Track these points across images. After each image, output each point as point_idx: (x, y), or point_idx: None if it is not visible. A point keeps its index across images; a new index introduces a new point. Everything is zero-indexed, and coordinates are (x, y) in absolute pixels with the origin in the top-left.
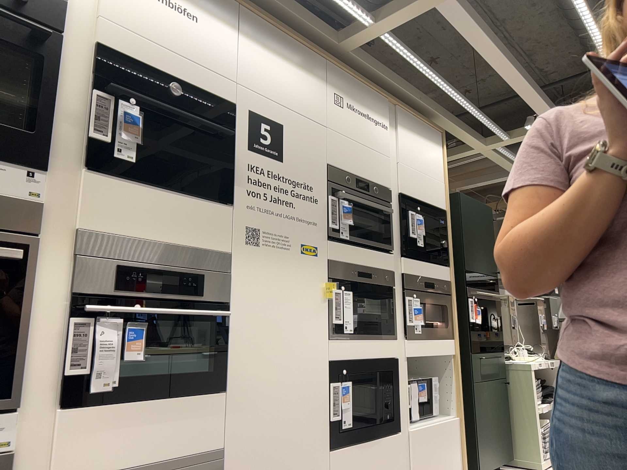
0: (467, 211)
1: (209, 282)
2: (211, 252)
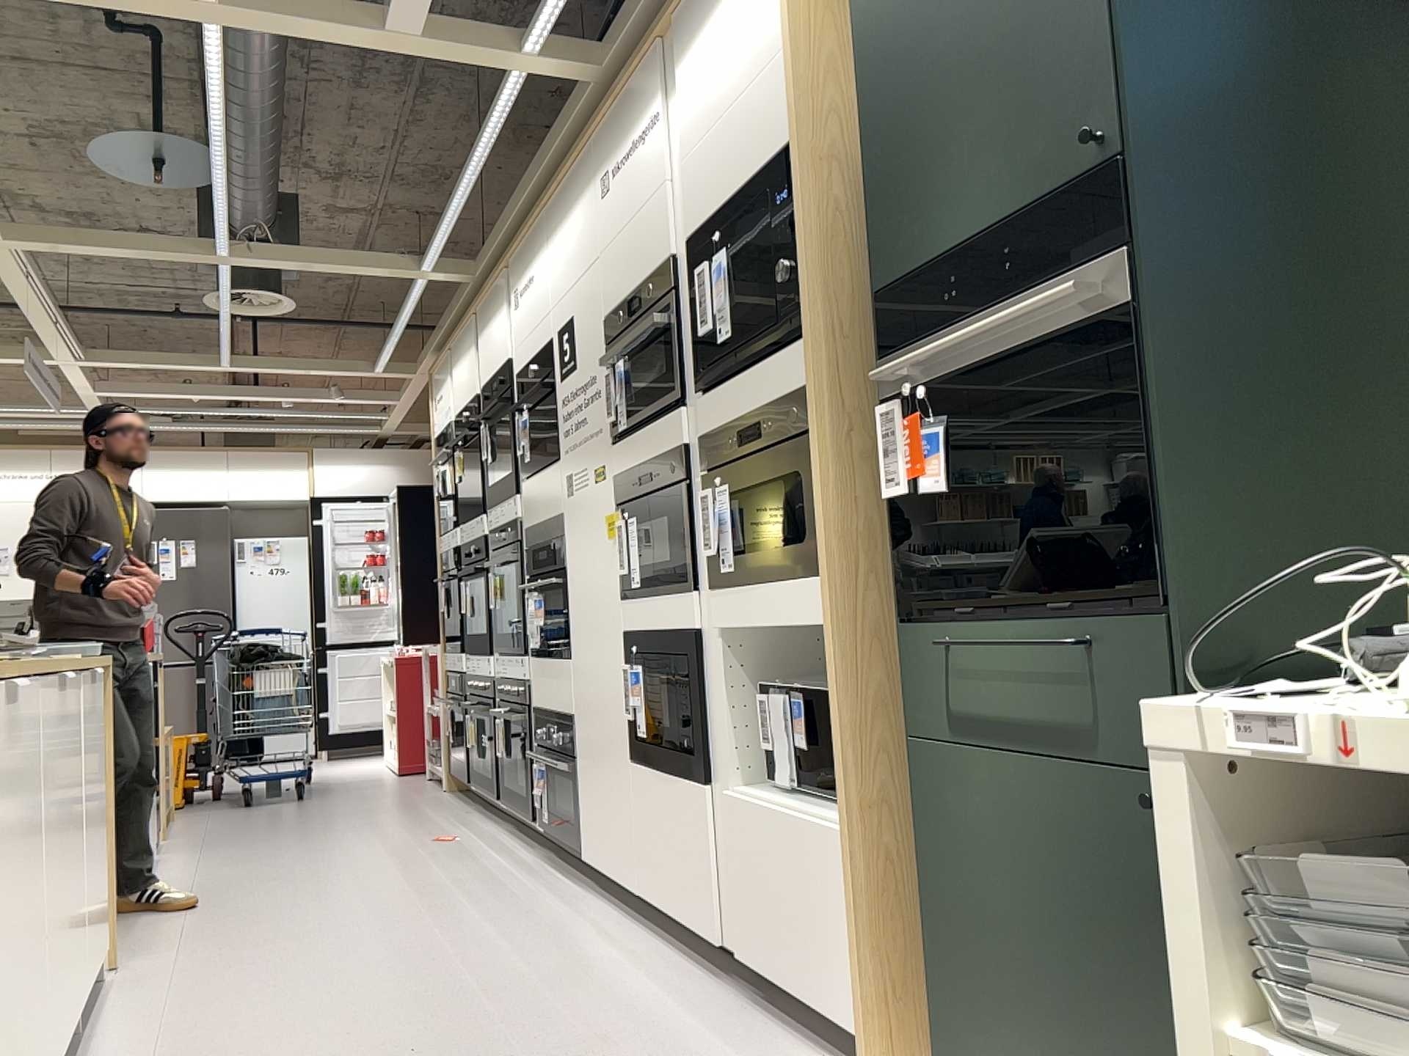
0: (897, 5)
1: (554, 550)
2: (567, 515)
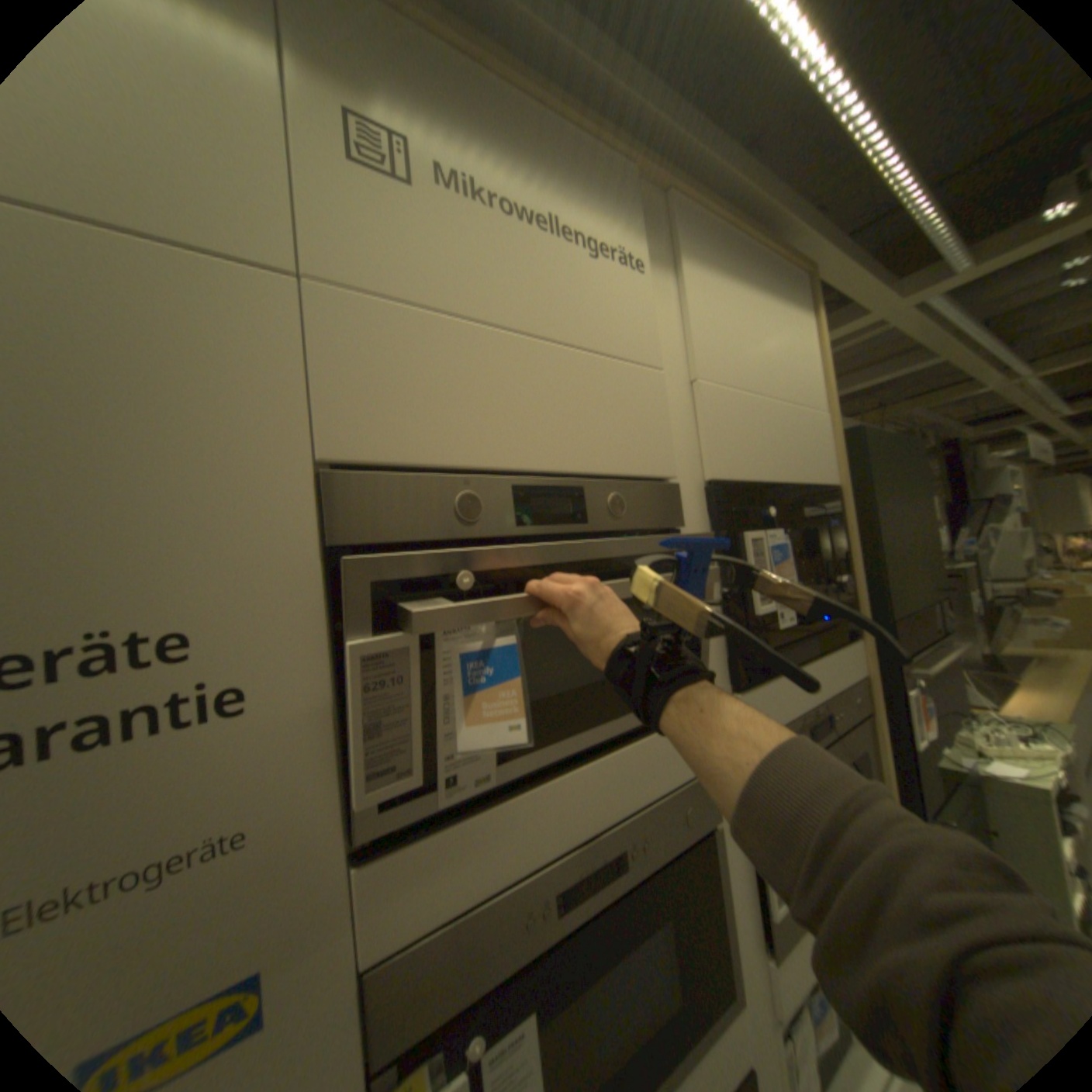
0: (886, 466)
1: None
2: None
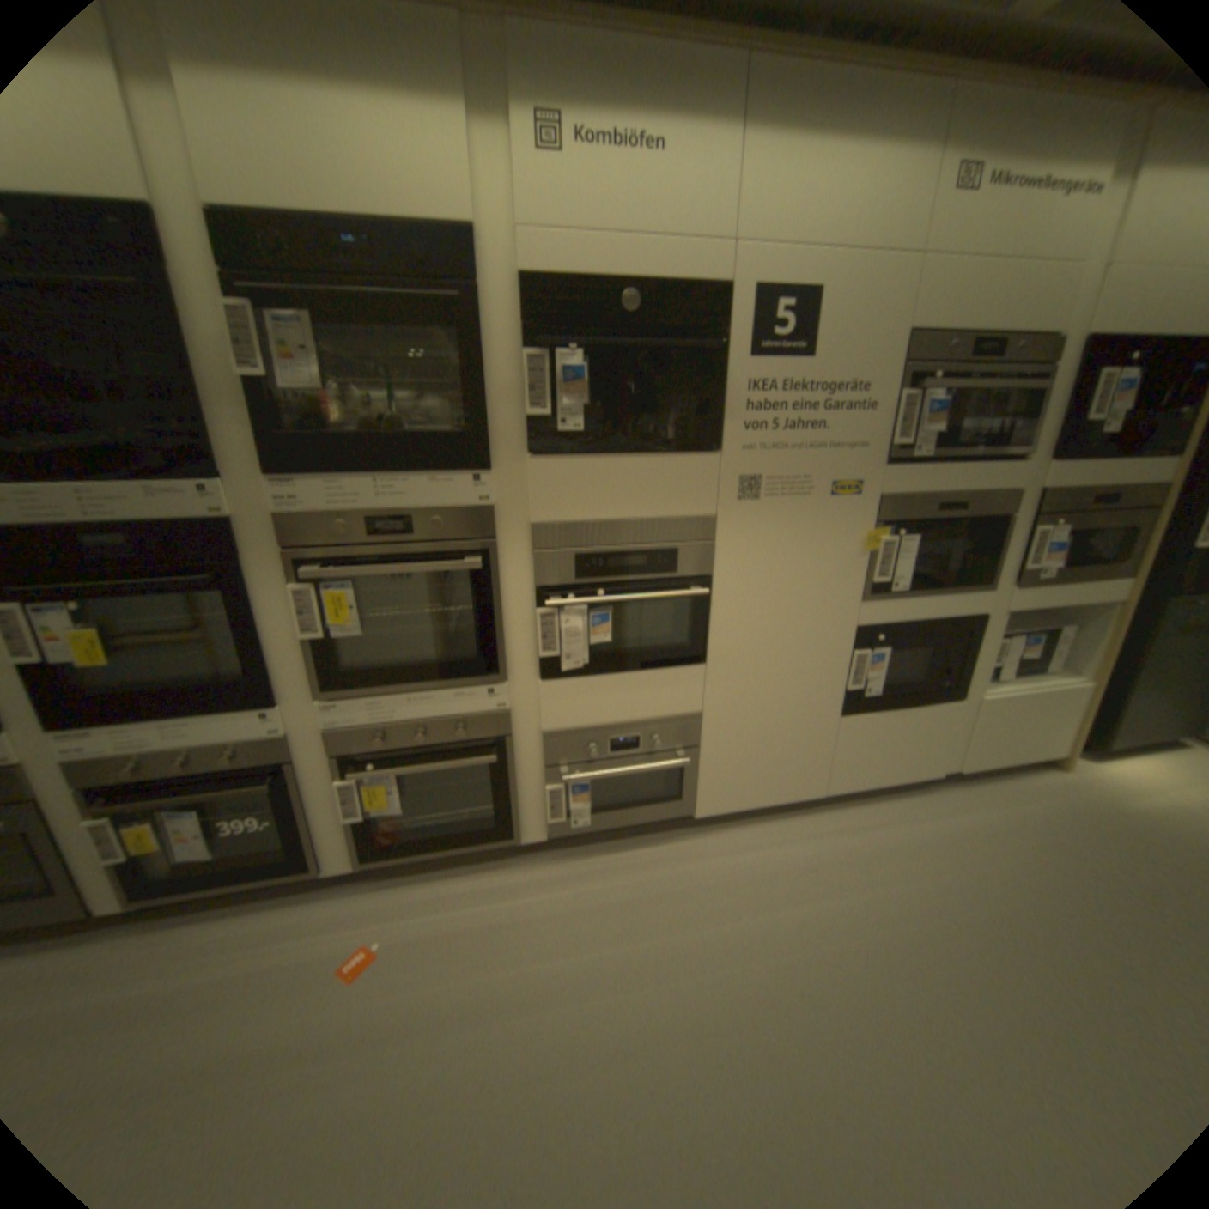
0: None
1: (684, 556)
2: (691, 514)
